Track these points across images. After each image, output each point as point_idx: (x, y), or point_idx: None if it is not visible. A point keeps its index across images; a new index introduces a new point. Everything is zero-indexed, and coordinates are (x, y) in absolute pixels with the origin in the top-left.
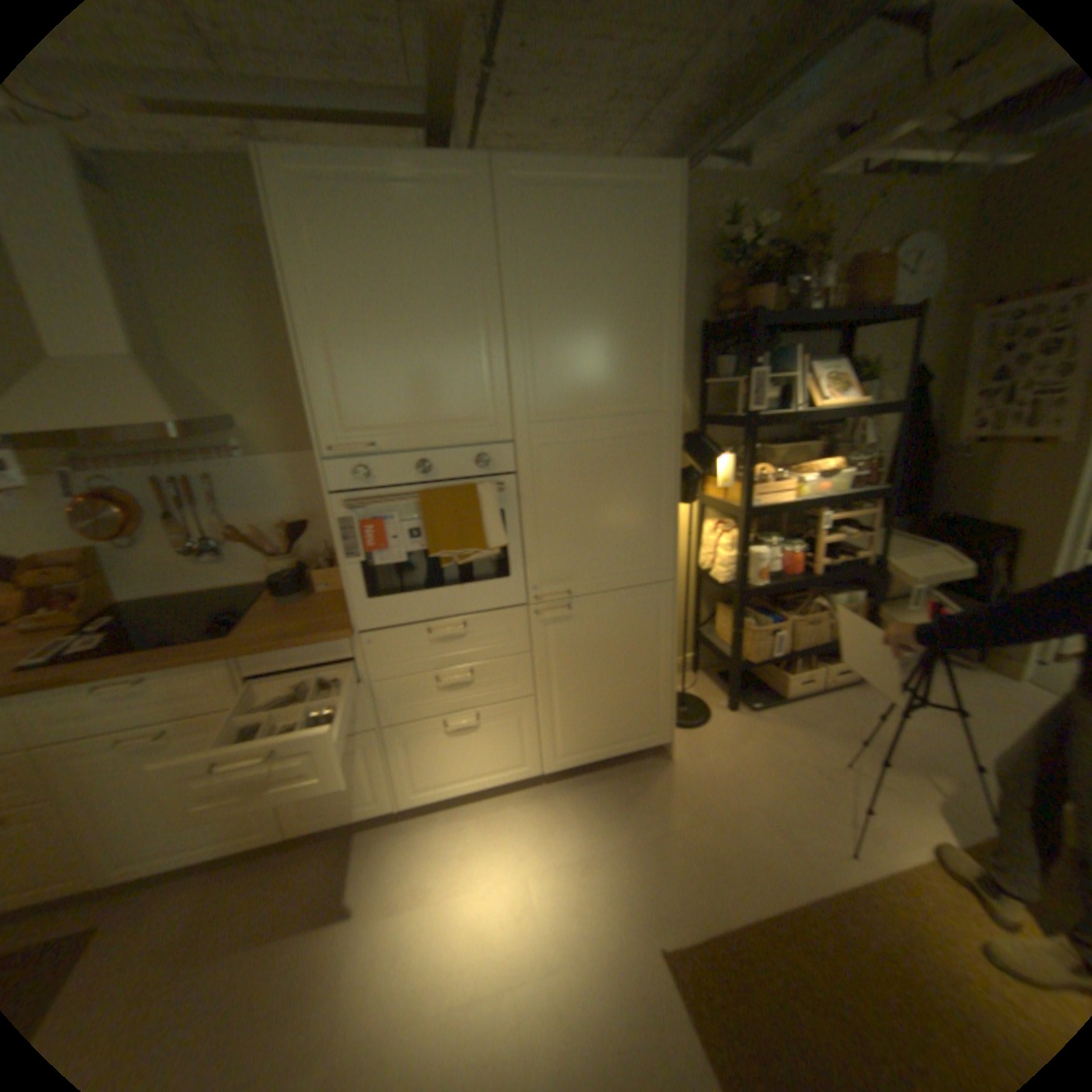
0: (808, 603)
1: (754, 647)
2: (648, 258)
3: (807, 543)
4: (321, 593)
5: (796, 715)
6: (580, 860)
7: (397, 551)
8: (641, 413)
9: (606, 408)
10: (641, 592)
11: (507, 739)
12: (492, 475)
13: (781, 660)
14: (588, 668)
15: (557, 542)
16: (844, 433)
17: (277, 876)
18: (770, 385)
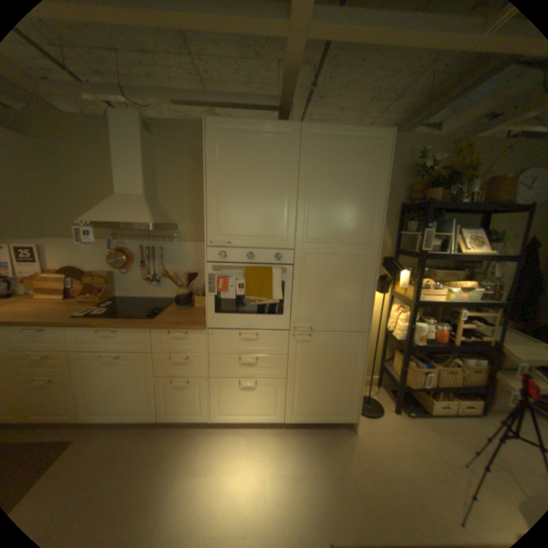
0: (449, 361)
1: (413, 379)
2: (371, 171)
3: (451, 326)
4: (195, 307)
5: (436, 426)
6: (294, 475)
7: (230, 293)
8: (359, 244)
9: (341, 239)
10: (349, 335)
11: (268, 398)
12: (280, 264)
13: (429, 390)
14: (315, 370)
15: (307, 301)
16: (480, 269)
17: (148, 440)
18: (435, 238)
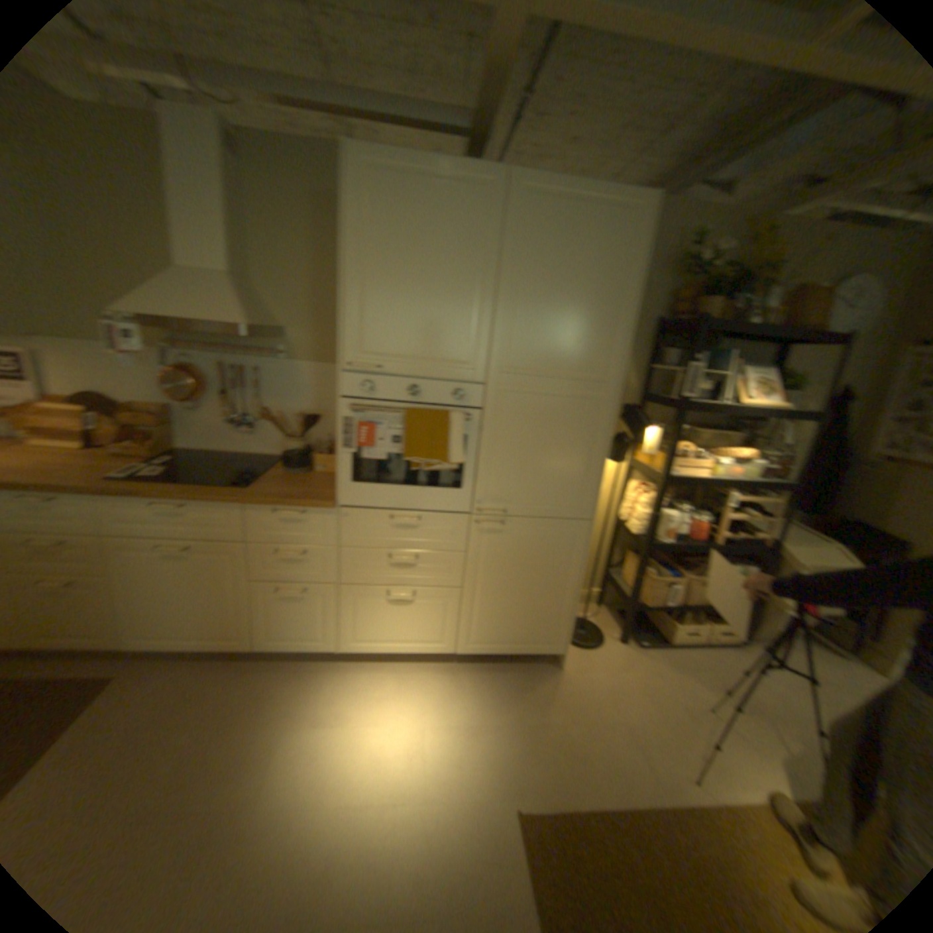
0: (703, 567)
1: (649, 592)
2: (614, 261)
3: (711, 515)
4: (313, 472)
5: (675, 658)
6: (466, 726)
7: (376, 450)
8: (586, 381)
9: (559, 372)
10: (560, 524)
11: (430, 617)
12: (459, 407)
13: (671, 609)
14: (505, 576)
15: (499, 469)
16: (763, 430)
17: (236, 680)
18: (702, 378)
